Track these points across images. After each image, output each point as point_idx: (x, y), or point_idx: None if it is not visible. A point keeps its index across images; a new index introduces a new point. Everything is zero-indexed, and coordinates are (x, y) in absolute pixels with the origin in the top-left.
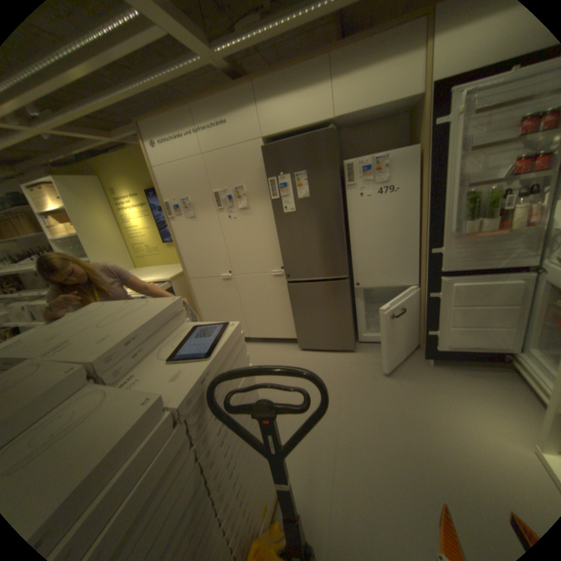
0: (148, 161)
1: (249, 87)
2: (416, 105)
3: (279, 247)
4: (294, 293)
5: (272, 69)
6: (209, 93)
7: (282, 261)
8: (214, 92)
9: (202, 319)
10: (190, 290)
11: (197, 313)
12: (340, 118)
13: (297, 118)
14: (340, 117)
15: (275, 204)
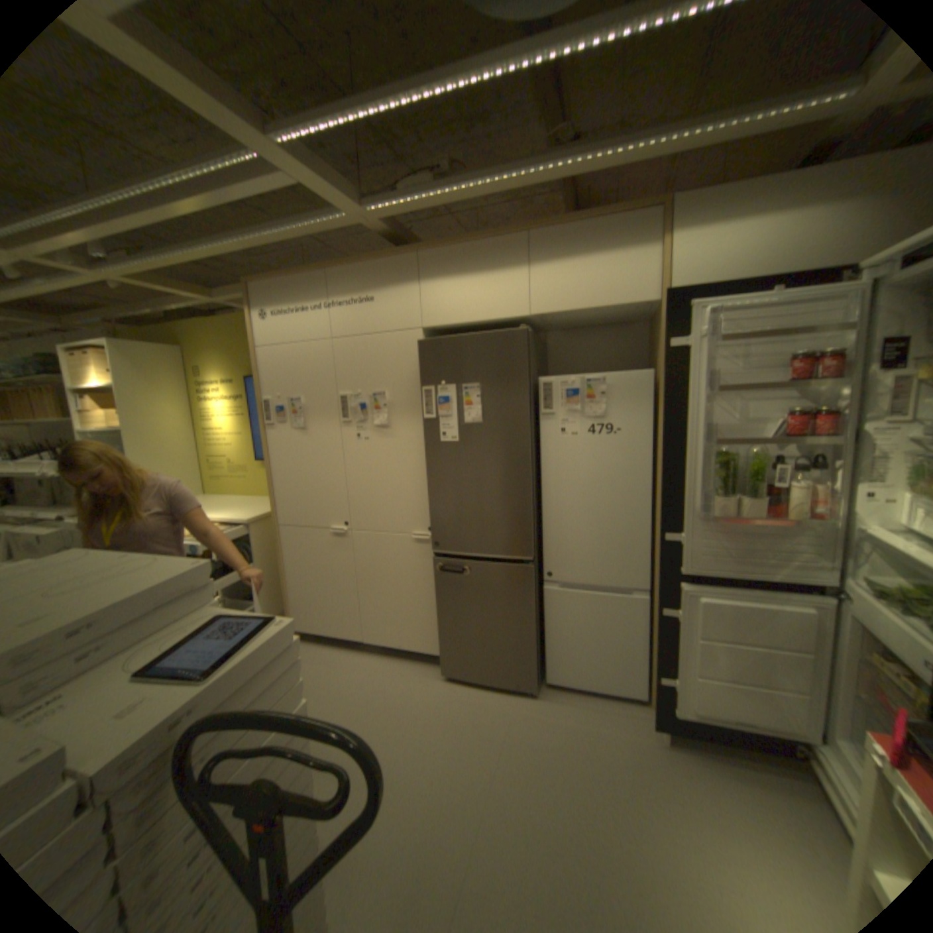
0: (252, 338)
1: (413, 259)
2: (655, 313)
3: (430, 493)
4: (443, 574)
5: (448, 241)
6: (355, 260)
7: (431, 518)
8: (363, 259)
9: (287, 597)
10: (276, 545)
11: (282, 585)
12: (541, 317)
13: (477, 309)
14: (540, 316)
15: (429, 427)
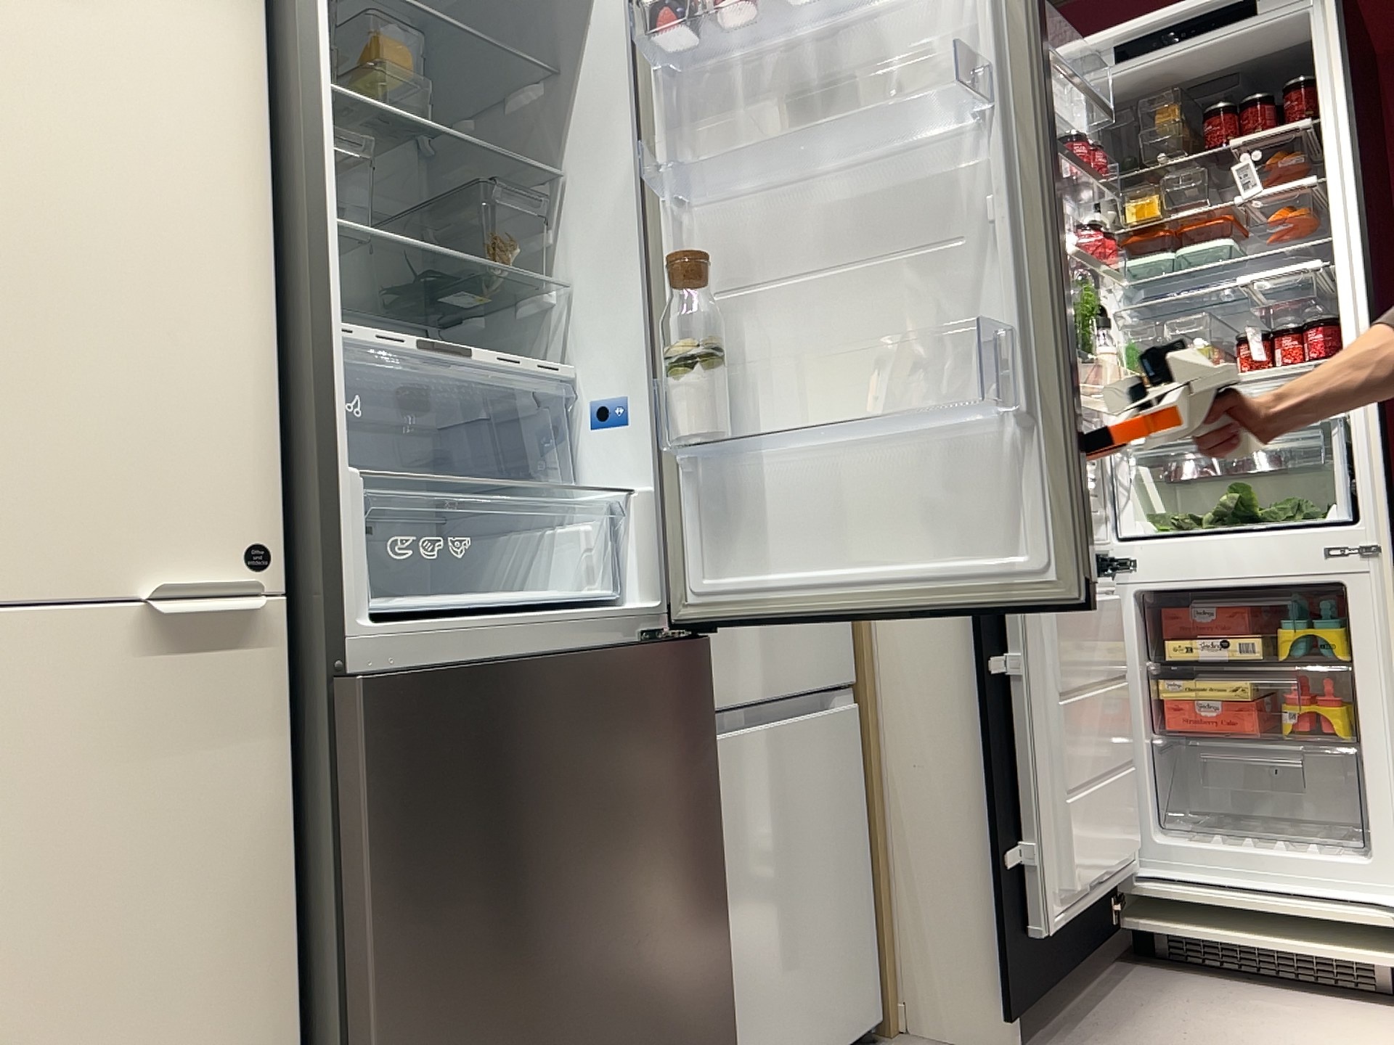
0: None
1: None
2: None
3: (254, 360)
4: (409, 765)
5: None
6: None
7: (259, 496)
8: None
9: None
10: None
11: None
12: None
13: None
14: None
15: None
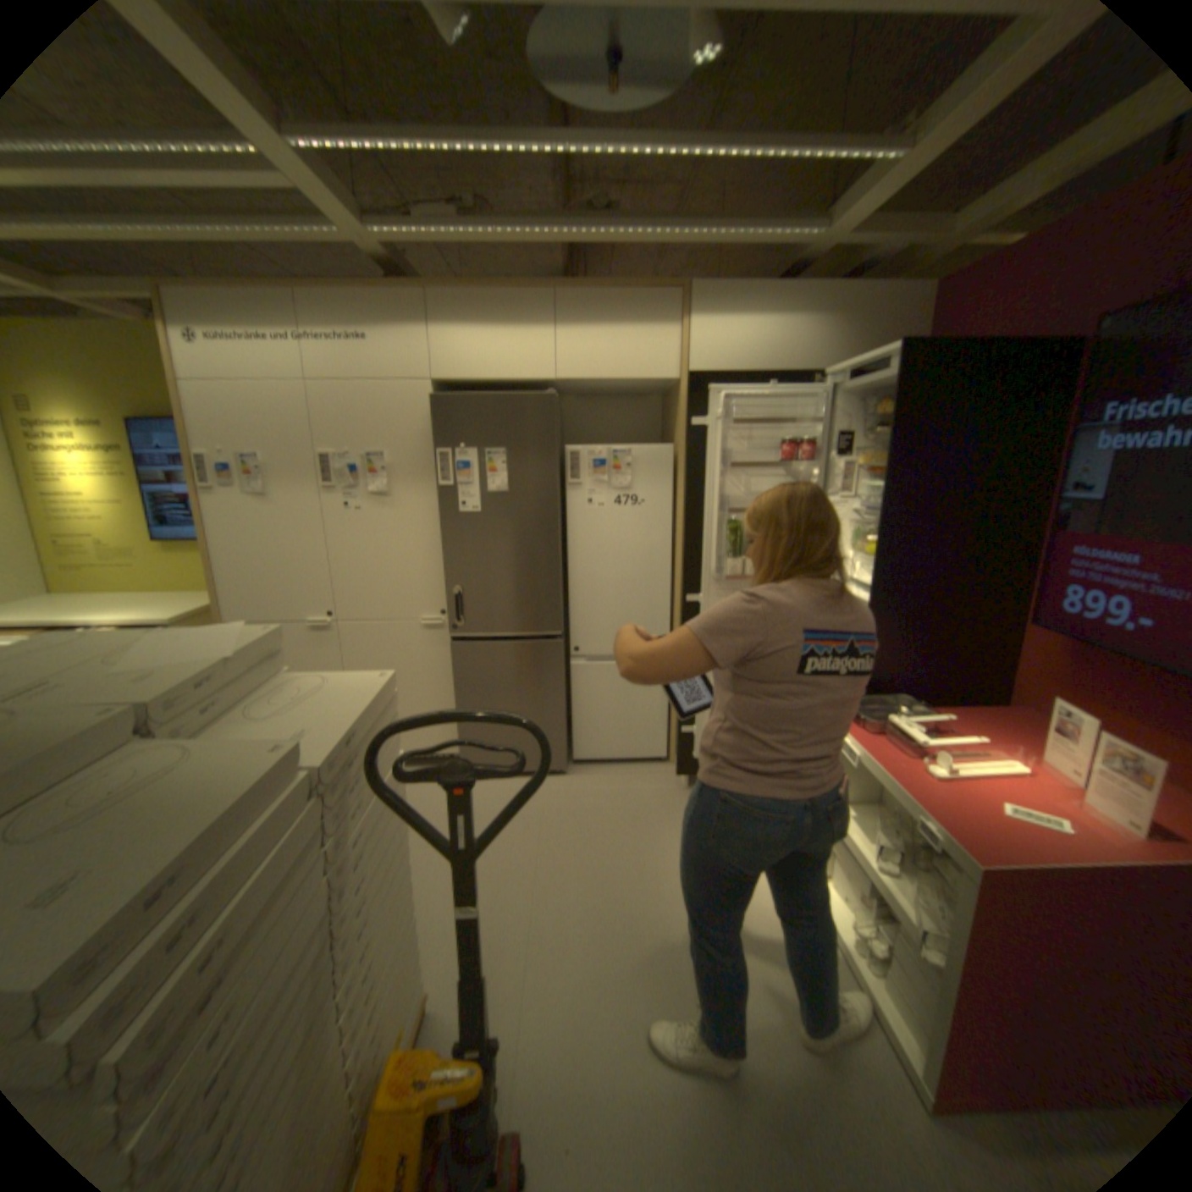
0: (173, 366)
1: (420, 296)
2: (671, 389)
3: (442, 571)
4: (464, 659)
5: (465, 283)
6: (340, 284)
7: (445, 599)
8: (352, 285)
9: None
10: None
11: None
12: (566, 382)
13: (498, 366)
14: (566, 381)
15: (445, 495)
